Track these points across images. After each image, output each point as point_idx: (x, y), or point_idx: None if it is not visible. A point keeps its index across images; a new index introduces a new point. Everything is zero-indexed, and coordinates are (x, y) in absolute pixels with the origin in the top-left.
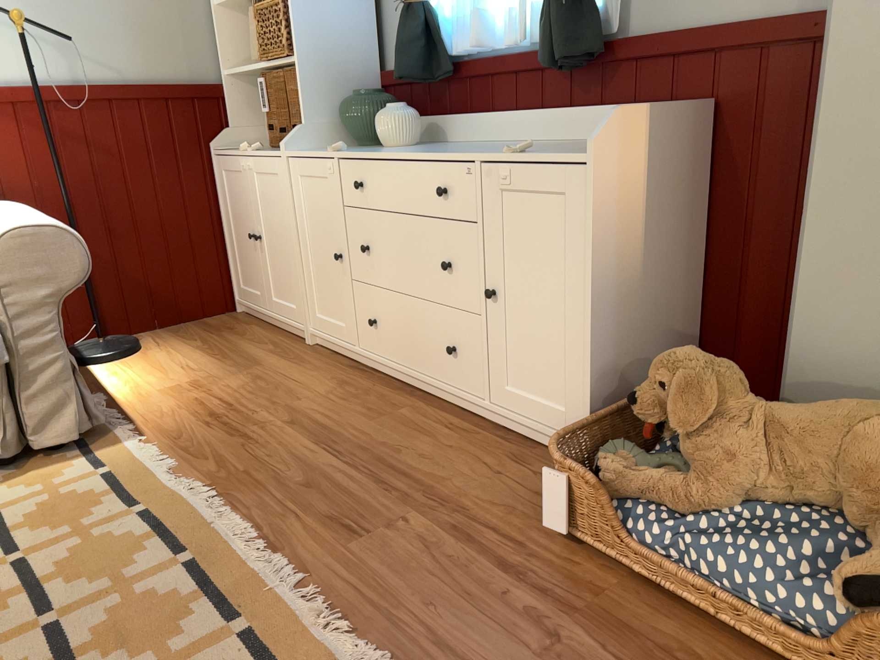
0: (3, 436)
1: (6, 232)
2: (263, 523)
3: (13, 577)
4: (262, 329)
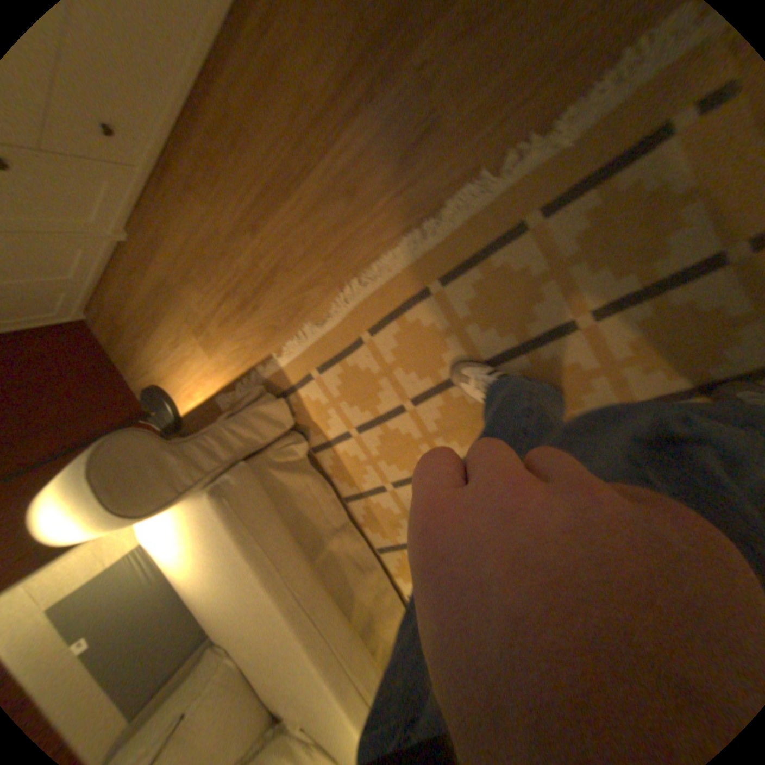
0: (289, 442)
1: (109, 513)
2: (397, 224)
3: (426, 398)
4: (104, 287)
